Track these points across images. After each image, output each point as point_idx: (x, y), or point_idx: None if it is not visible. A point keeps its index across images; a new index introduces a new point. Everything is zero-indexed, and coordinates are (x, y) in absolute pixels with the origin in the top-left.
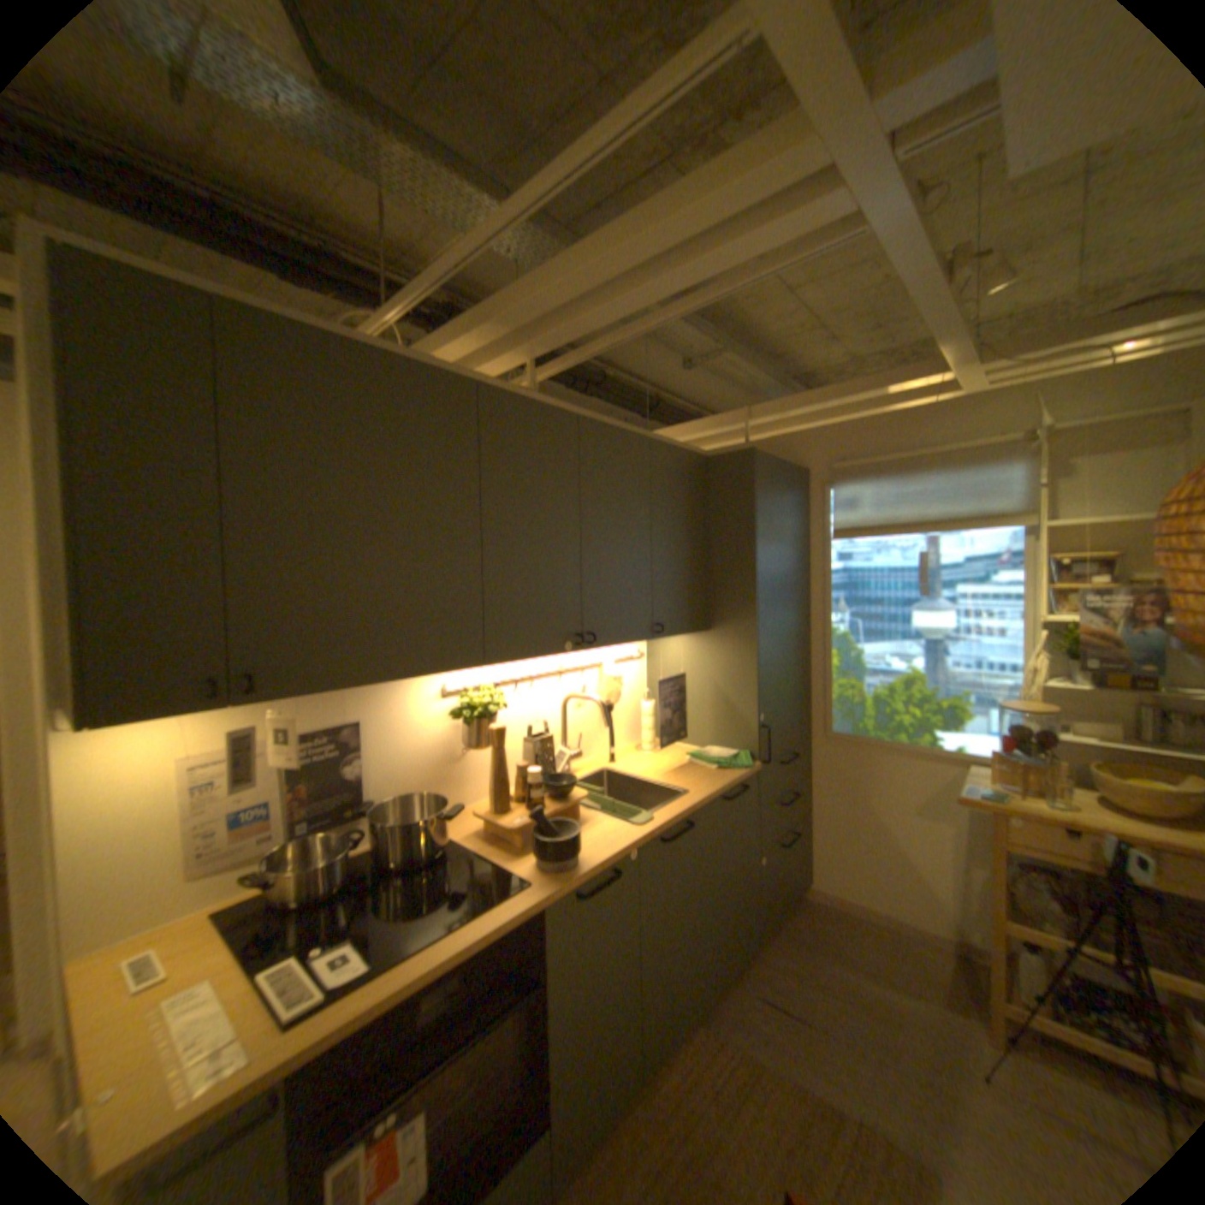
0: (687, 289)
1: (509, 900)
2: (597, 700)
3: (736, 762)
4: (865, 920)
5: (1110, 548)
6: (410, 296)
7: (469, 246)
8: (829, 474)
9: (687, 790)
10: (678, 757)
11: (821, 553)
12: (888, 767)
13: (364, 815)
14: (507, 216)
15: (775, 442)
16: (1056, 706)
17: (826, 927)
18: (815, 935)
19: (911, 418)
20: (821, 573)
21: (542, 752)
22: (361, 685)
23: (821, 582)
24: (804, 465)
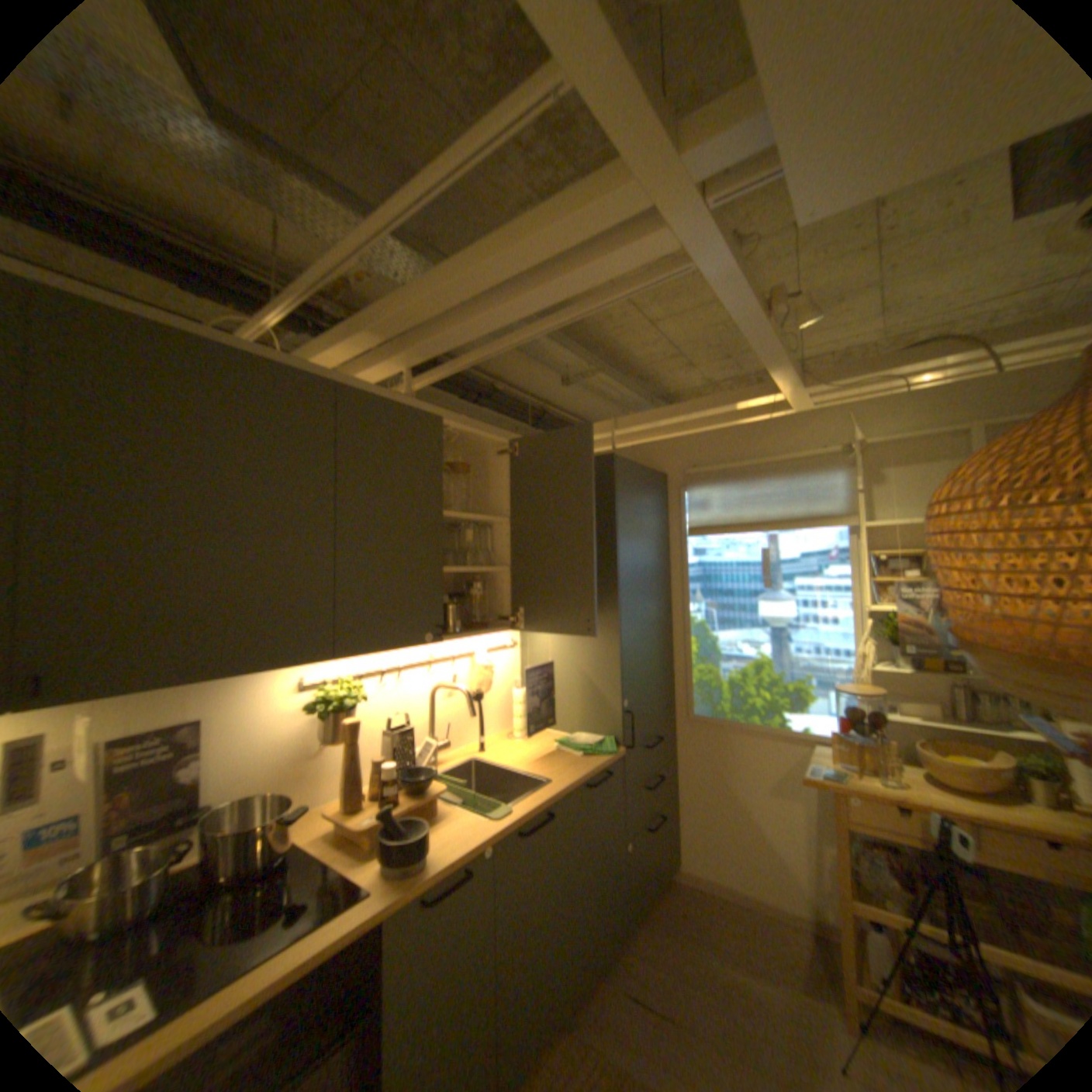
0: (542, 311)
1: (343, 915)
2: (463, 690)
3: (601, 748)
4: (730, 901)
5: (918, 546)
6: (283, 305)
7: (334, 261)
8: (684, 479)
9: (550, 780)
10: (547, 744)
11: (679, 549)
12: (745, 748)
13: (201, 822)
14: (366, 235)
15: (638, 450)
16: (885, 688)
17: (693, 911)
18: (682, 921)
19: (750, 431)
20: (680, 566)
21: (405, 745)
22: (186, 683)
23: (680, 575)
24: (663, 470)
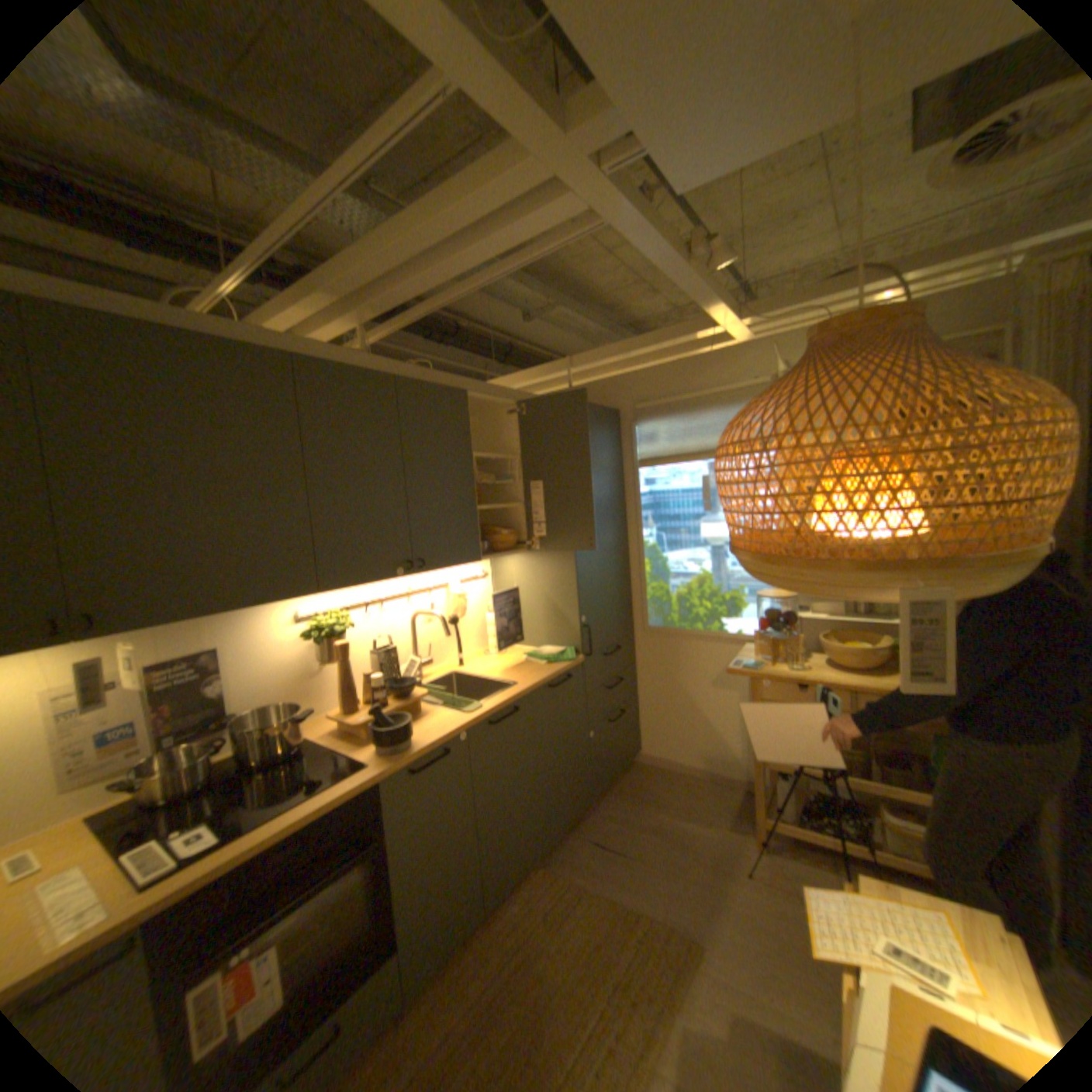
0: (474, 268)
1: (346, 779)
2: (437, 615)
3: (562, 656)
4: (680, 773)
5: None
6: (232, 275)
7: (273, 235)
8: (634, 413)
9: (516, 683)
10: (517, 657)
11: (632, 480)
12: (690, 650)
13: (227, 727)
14: (298, 212)
15: (592, 387)
16: None
17: (649, 782)
18: (639, 789)
19: (692, 365)
20: (633, 496)
21: (391, 662)
22: (200, 616)
23: (633, 504)
24: (615, 406)
